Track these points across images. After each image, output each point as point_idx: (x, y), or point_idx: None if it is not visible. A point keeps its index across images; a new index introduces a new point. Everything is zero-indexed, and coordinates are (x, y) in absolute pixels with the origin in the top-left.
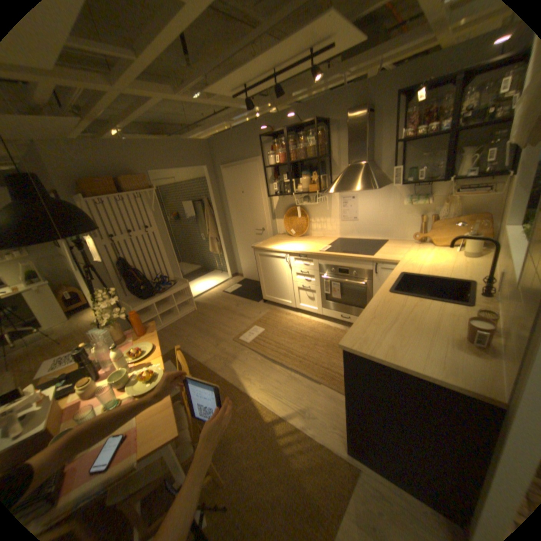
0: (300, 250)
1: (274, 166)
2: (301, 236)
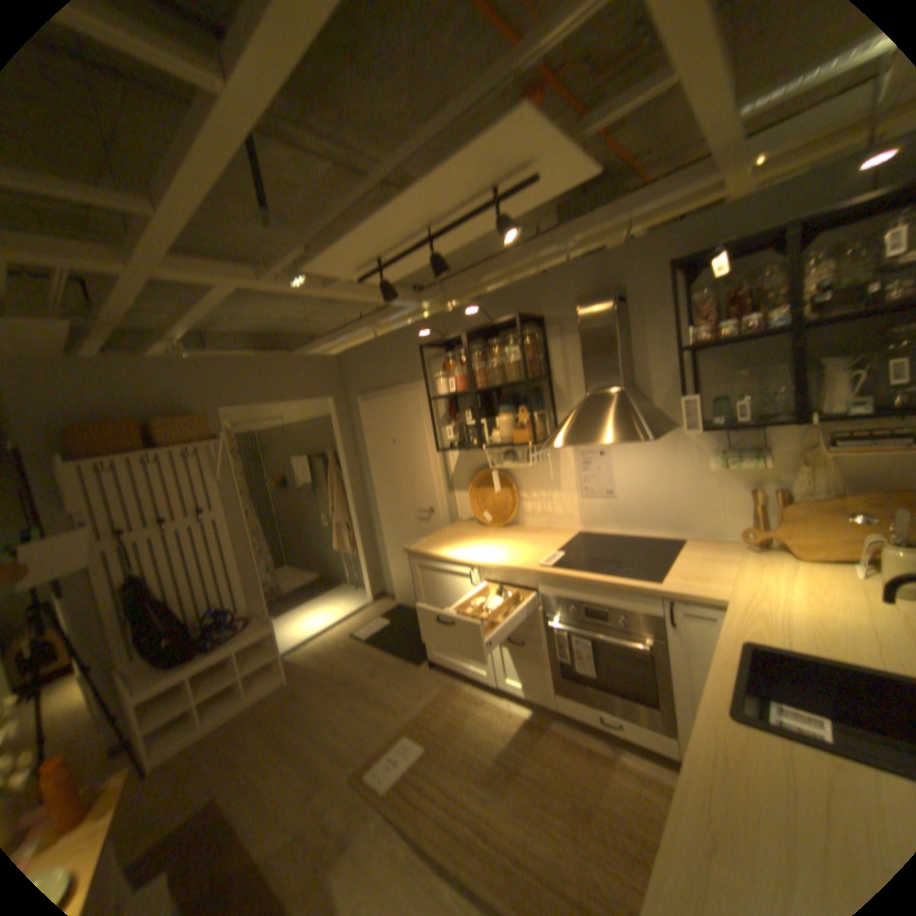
0: (499, 559)
1: (449, 396)
2: (504, 524)
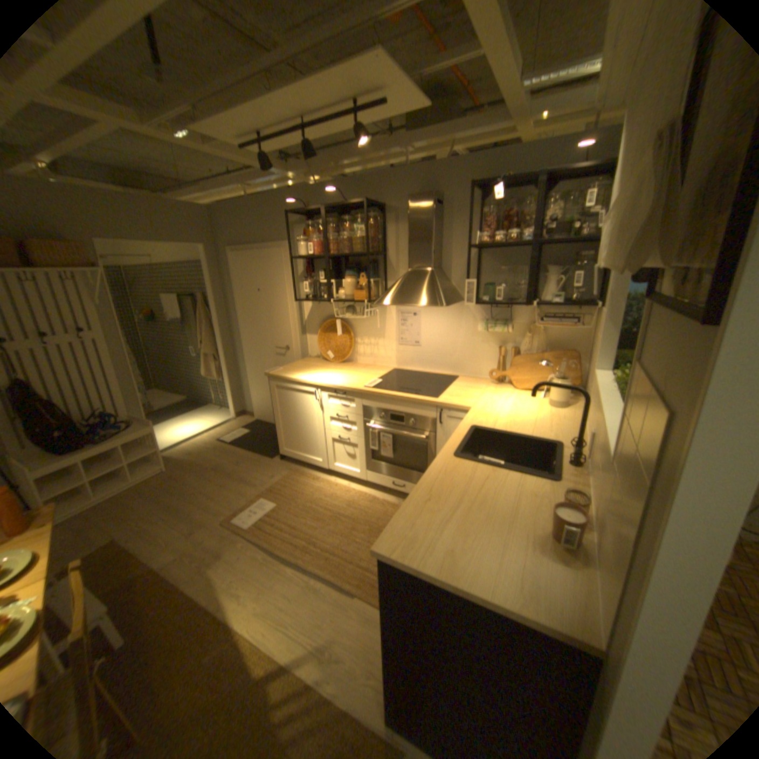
0: (337, 383)
1: (307, 259)
2: (343, 362)
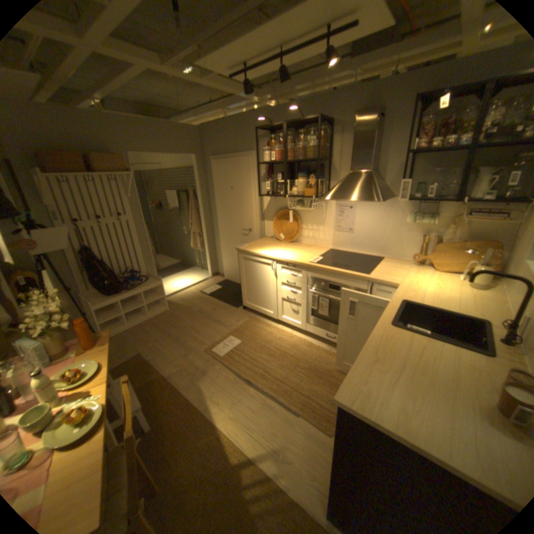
0: (288, 258)
1: (268, 164)
2: (290, 242)
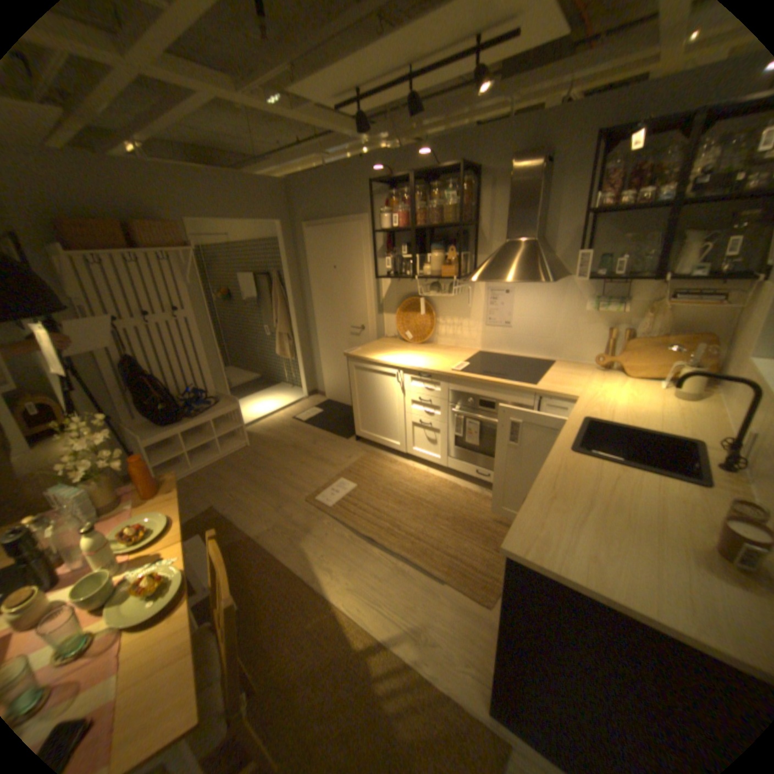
0: (420, 365)
1: (388, 232)
2: (422, 343)
